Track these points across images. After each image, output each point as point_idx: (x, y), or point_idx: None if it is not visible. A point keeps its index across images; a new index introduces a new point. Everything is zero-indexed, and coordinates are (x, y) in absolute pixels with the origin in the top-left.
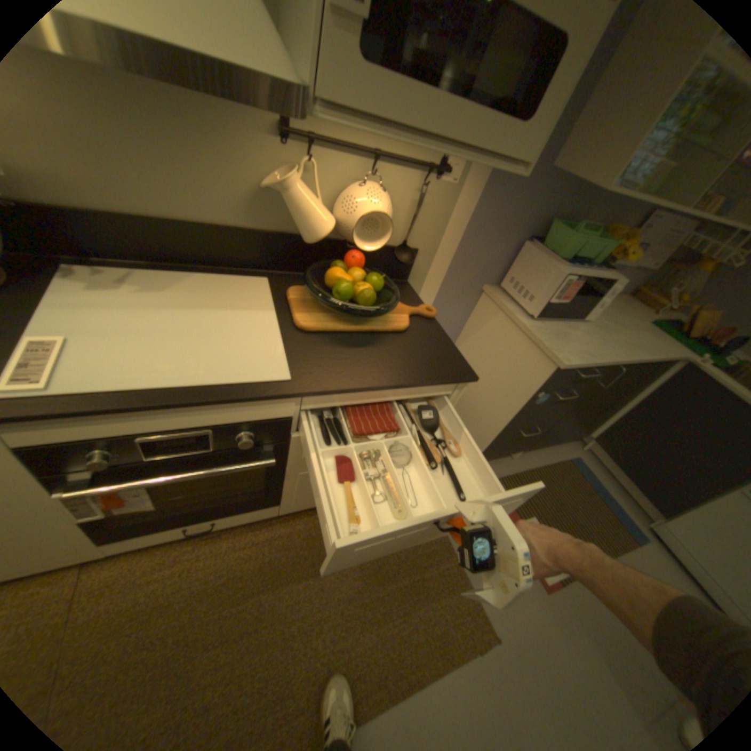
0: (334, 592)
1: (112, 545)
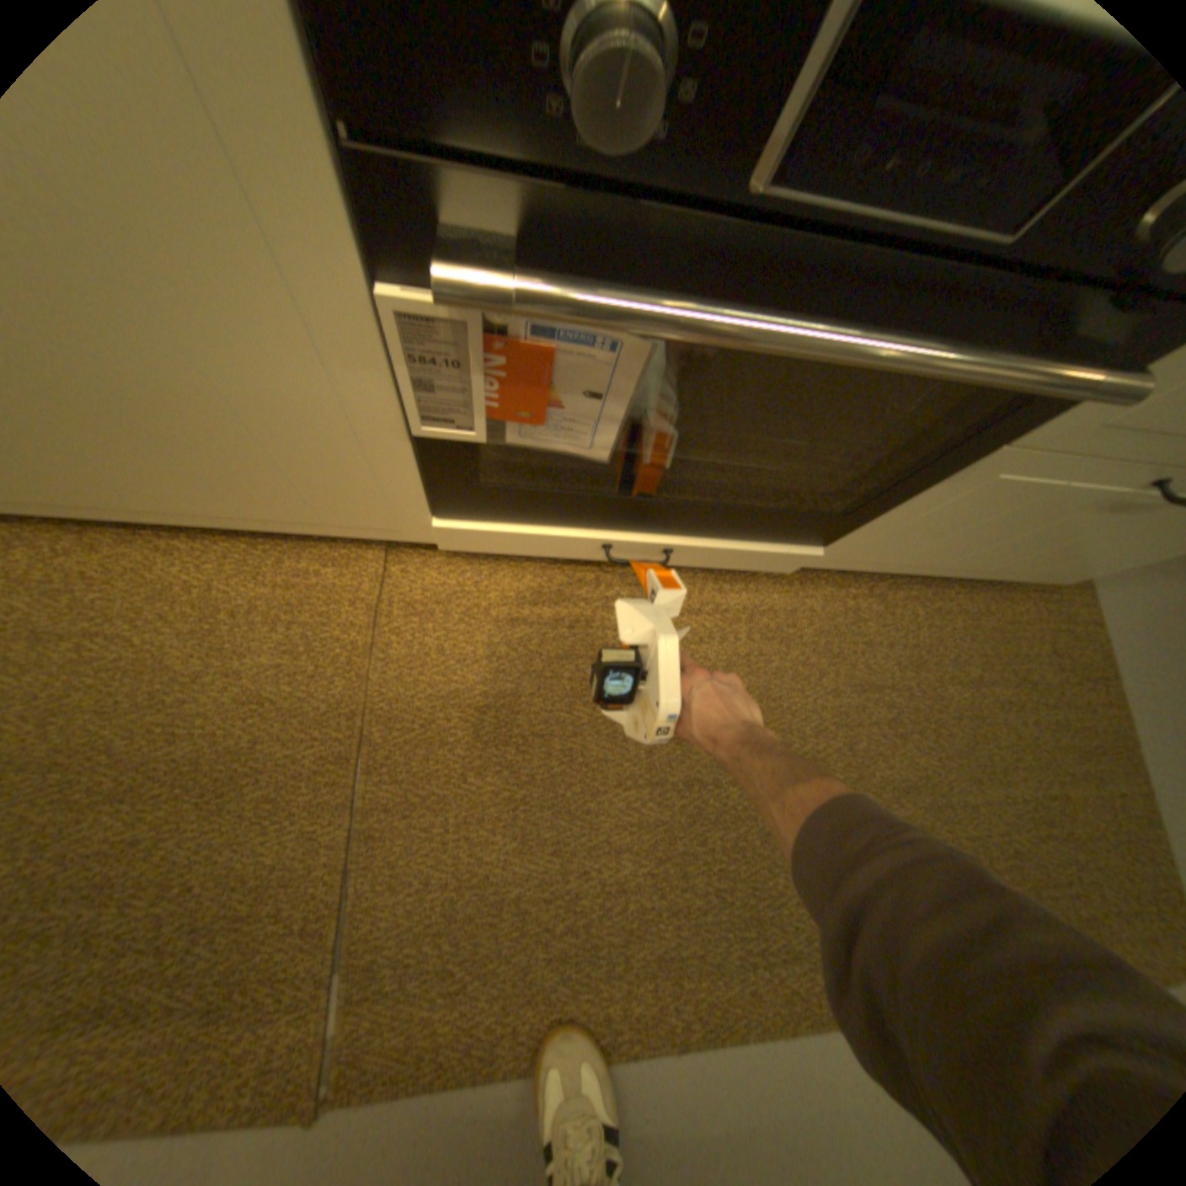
0: (877, 762)
1: (460, 525)
